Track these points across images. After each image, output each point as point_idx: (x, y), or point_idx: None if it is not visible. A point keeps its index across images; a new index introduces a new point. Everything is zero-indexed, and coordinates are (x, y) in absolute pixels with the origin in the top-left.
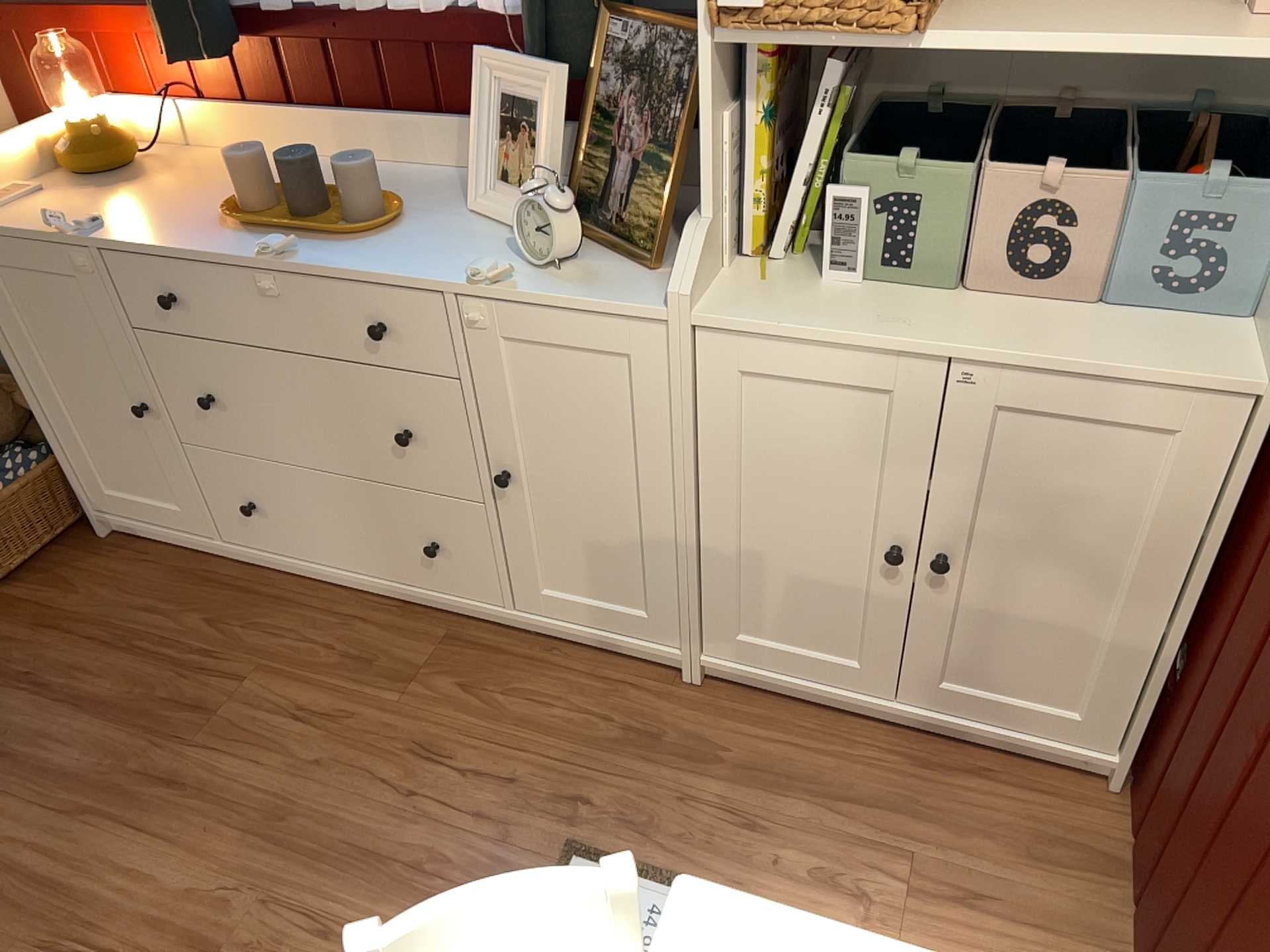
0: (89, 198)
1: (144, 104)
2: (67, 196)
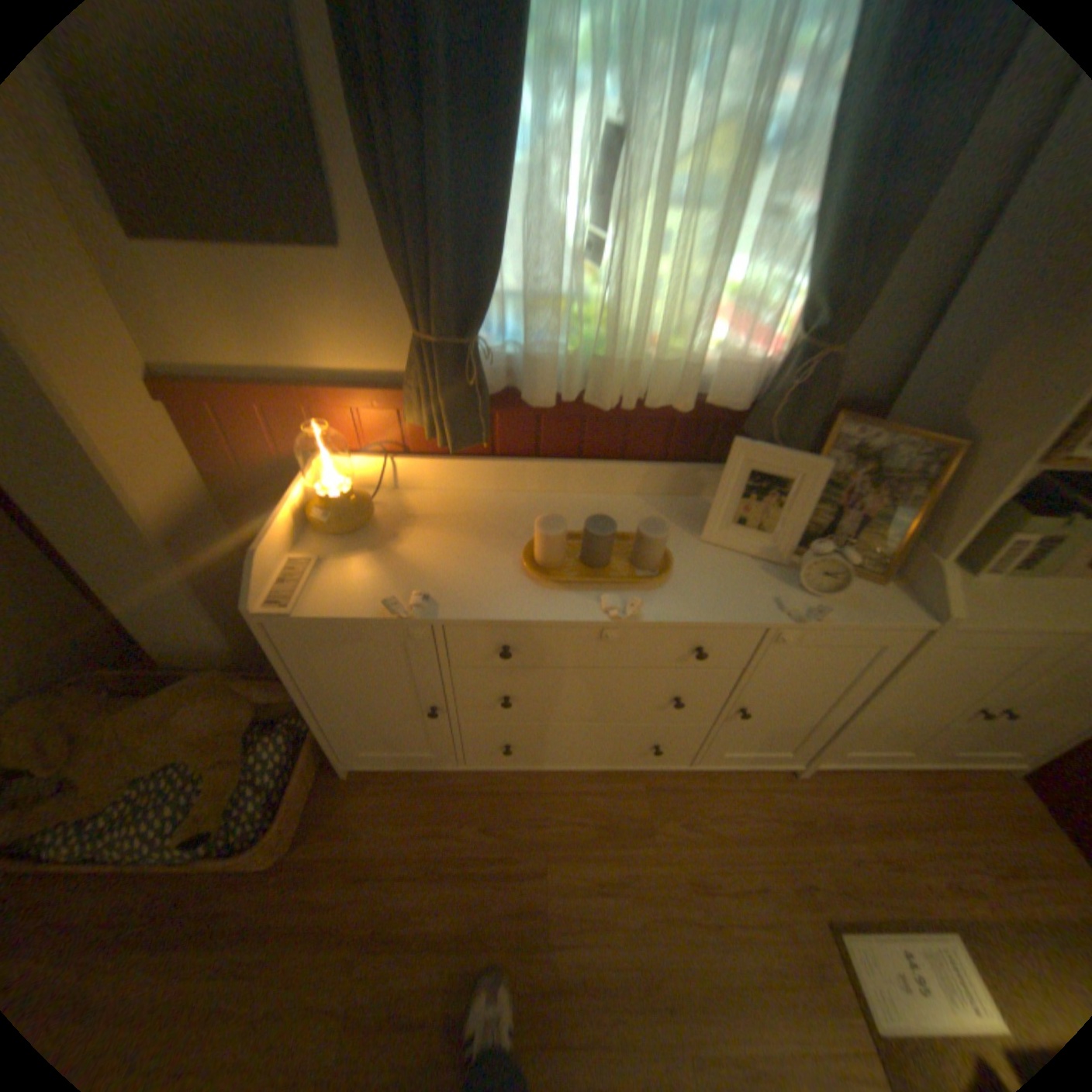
0: (374, 563)
1: (364, 464)
2: (351, 564)
